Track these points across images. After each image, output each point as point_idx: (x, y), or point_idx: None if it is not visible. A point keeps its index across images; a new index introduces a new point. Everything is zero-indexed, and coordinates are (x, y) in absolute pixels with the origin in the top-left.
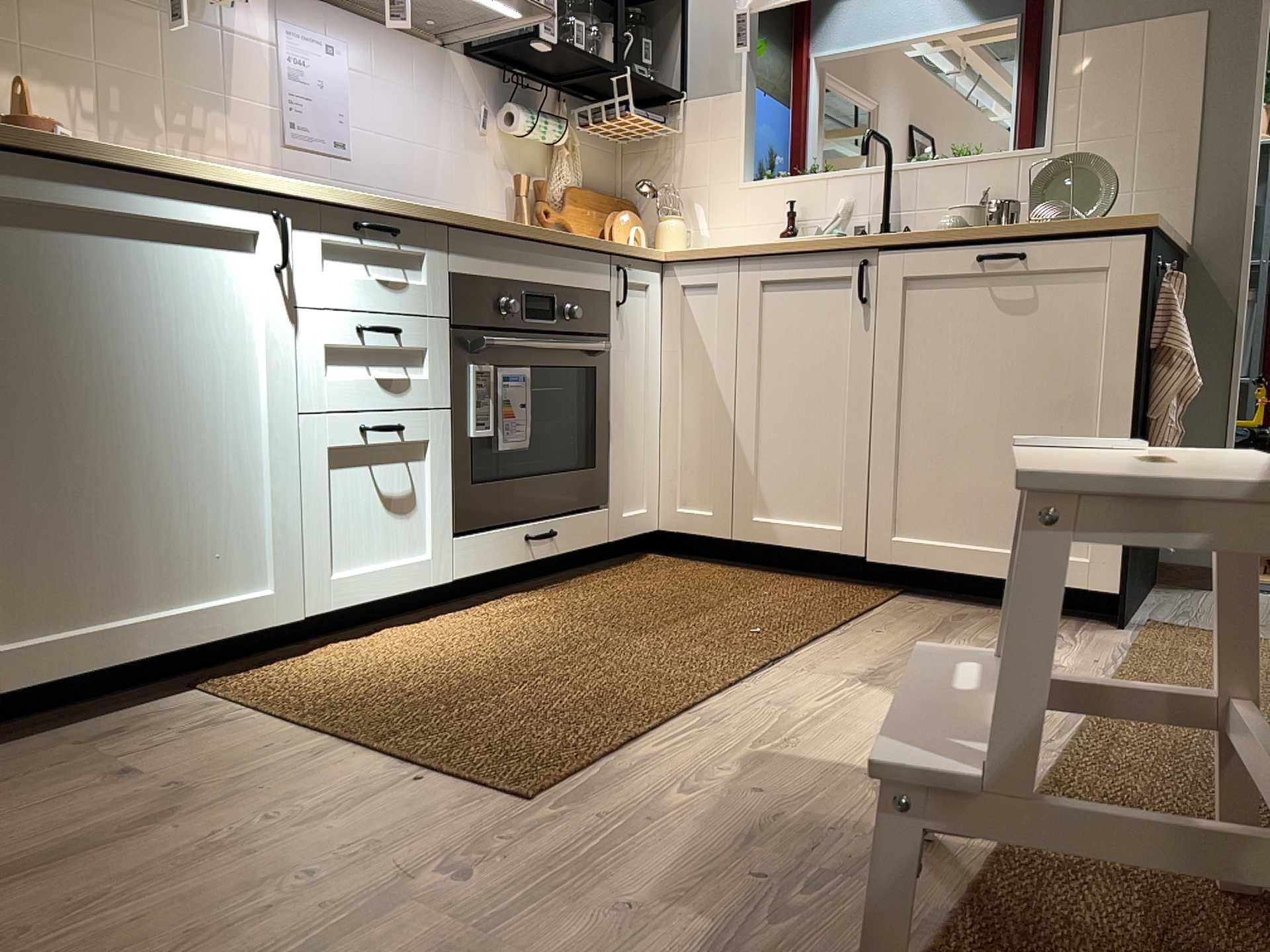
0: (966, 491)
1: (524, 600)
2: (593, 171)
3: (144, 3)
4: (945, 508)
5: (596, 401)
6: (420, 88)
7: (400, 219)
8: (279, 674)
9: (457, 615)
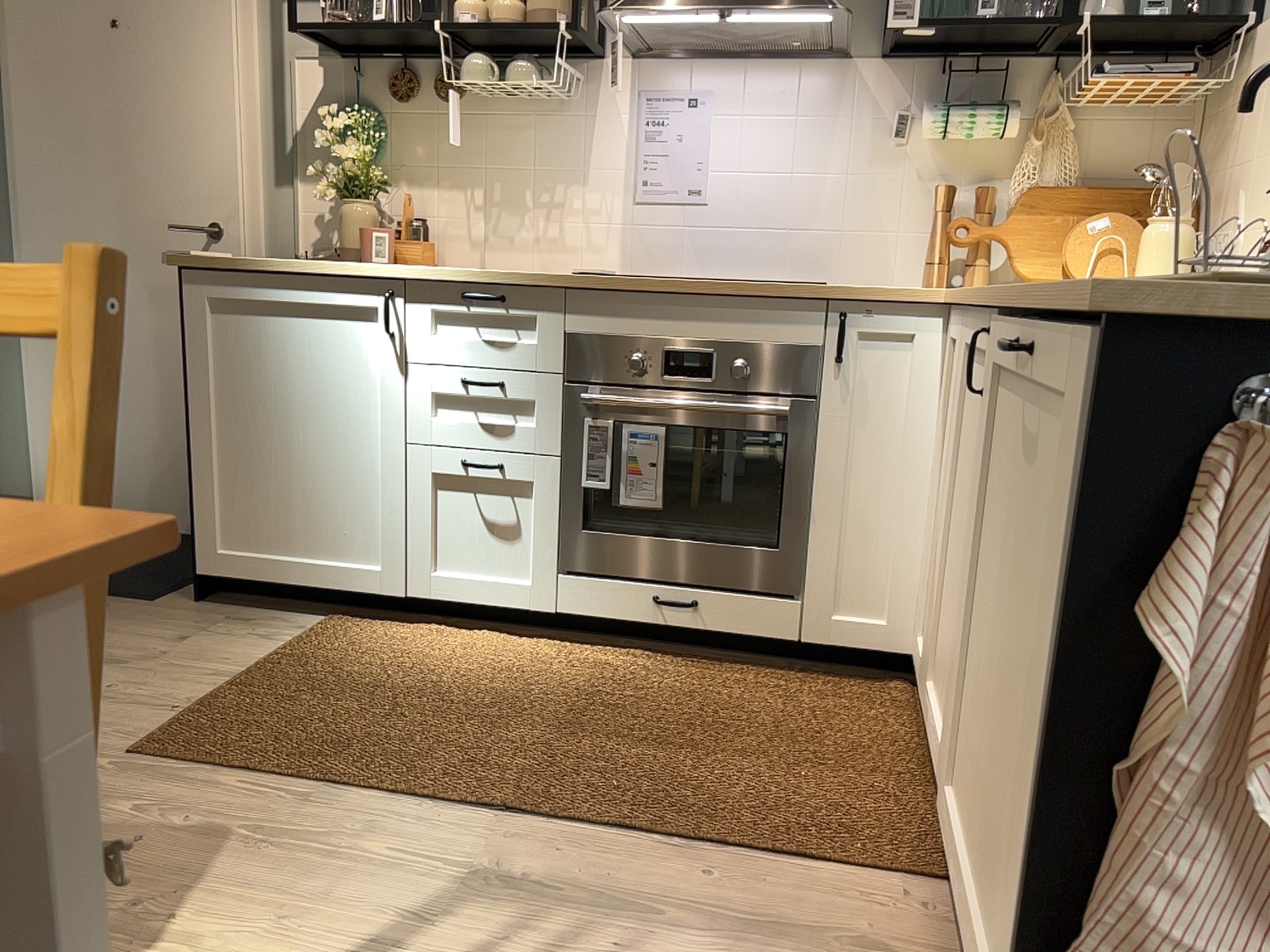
0: (987, 772)
1: (646, 662)
2: (1123, 155)
3: (519, 108)
4: (978, 787)
5: (792, 477)
6: (802, 111)
7: (505, 286)
8: (372, 629)
9: (568, 647)
